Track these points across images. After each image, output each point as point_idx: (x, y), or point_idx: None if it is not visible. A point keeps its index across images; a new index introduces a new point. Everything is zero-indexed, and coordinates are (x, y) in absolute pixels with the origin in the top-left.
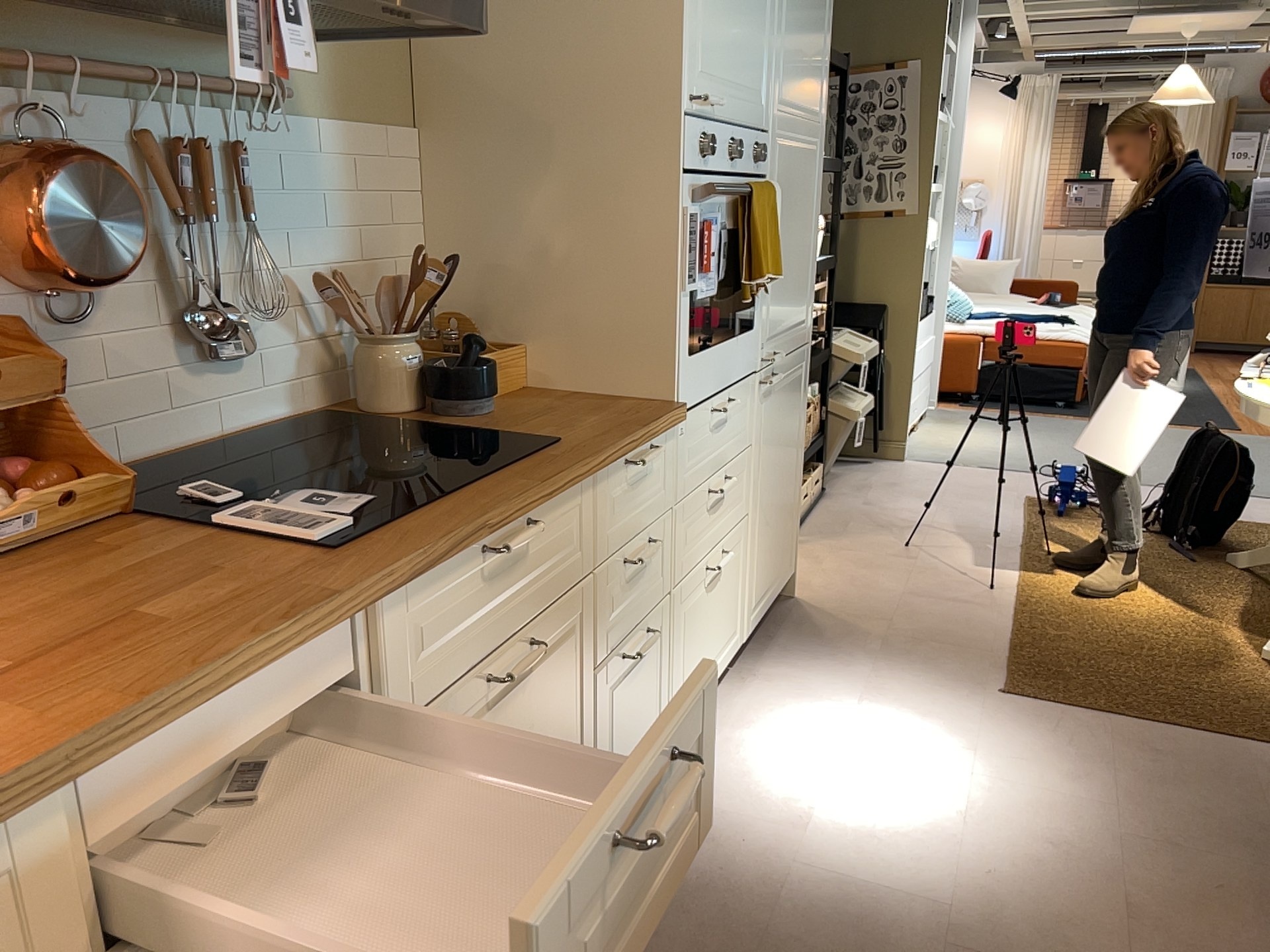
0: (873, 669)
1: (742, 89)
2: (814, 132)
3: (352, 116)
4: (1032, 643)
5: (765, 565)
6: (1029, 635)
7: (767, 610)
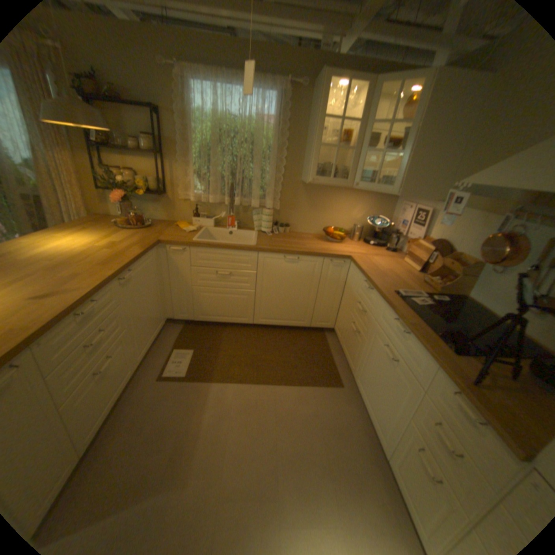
0: None
1: None
2: None
3: None
4: None
5: None
6: None
7: None
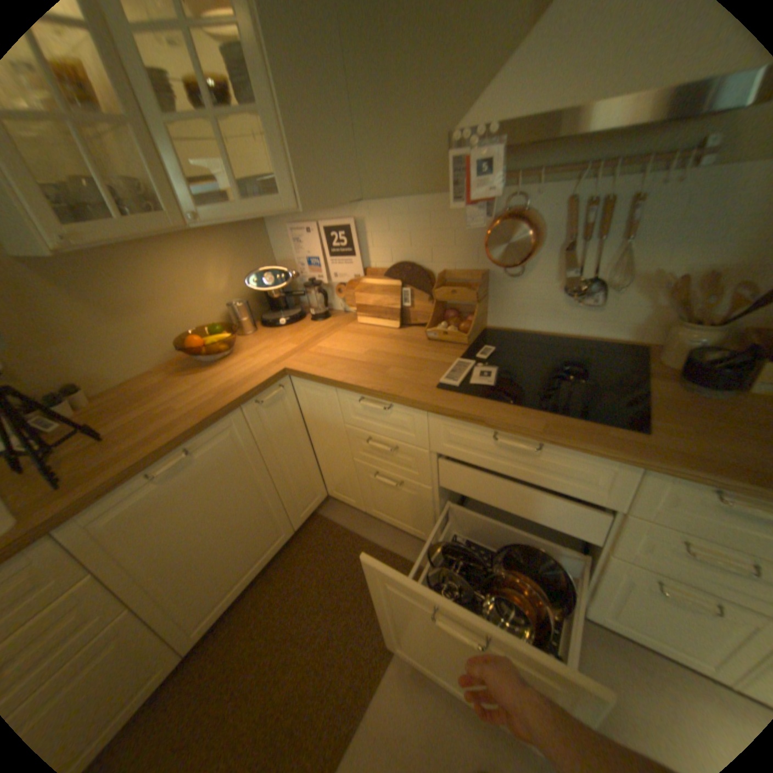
0: None
1: None
2: None
3: None
4: None
5: None
6: None
7: None
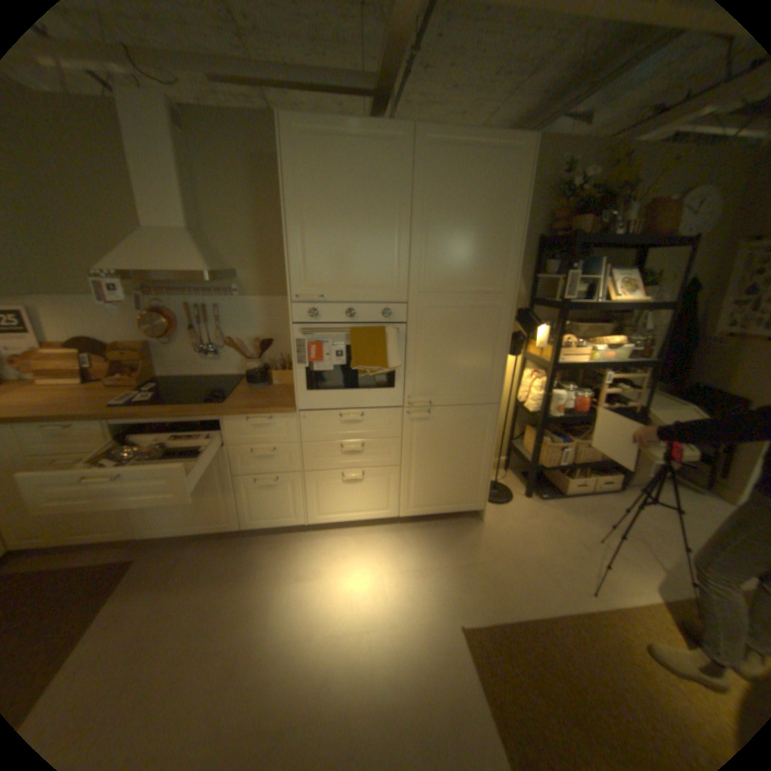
0: (439, 569)
1: (361, 287)
2: (488, 298)
3: (267, 294)
4: (541, 635)
5: (425, 493)
6: (548, 631)
7: (435, 514)
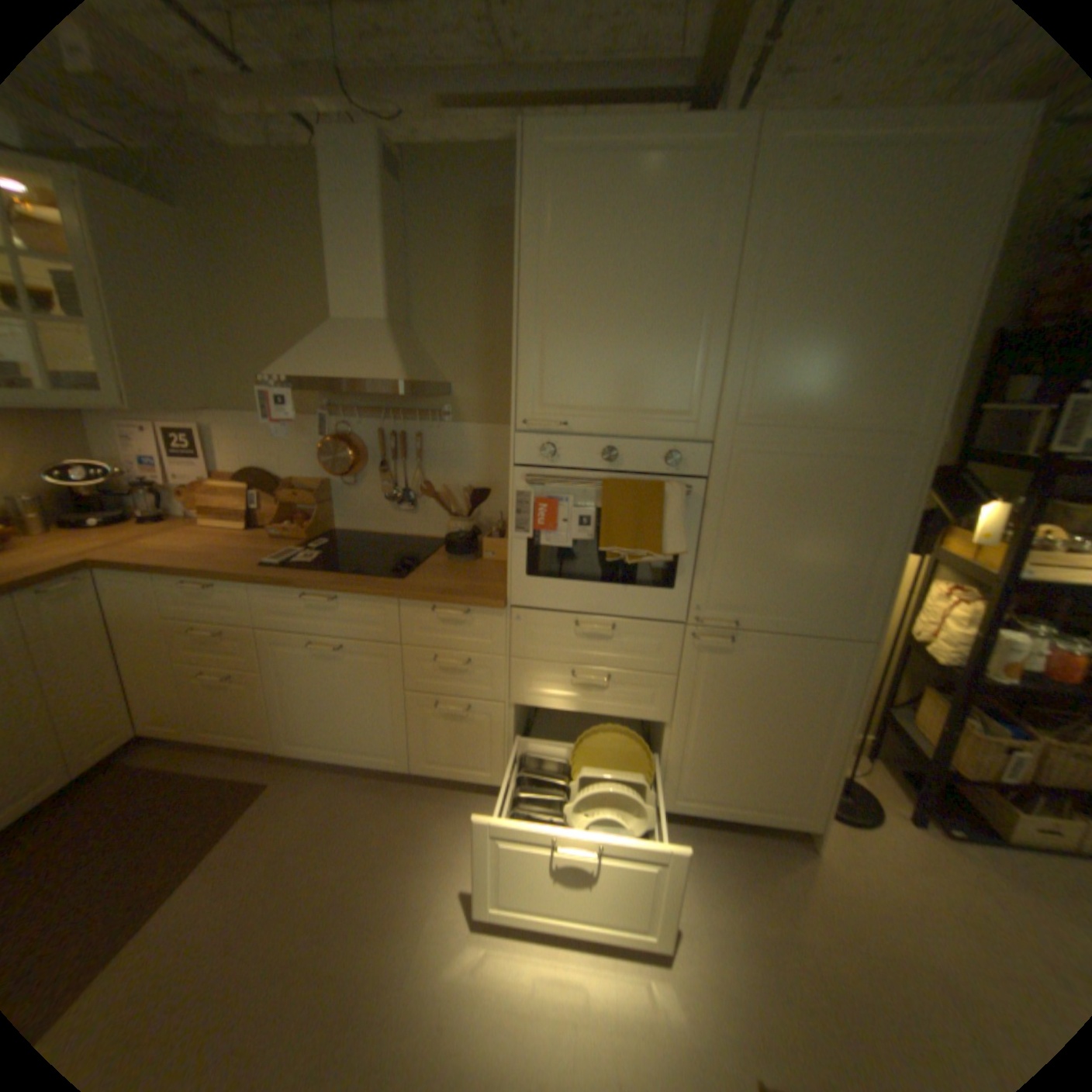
0: (724, 934)
1: (633, 410)
2: (879, 440)
3: (492, 421)
4: None
5: (712, 781)
6: None
7: (726, 821)
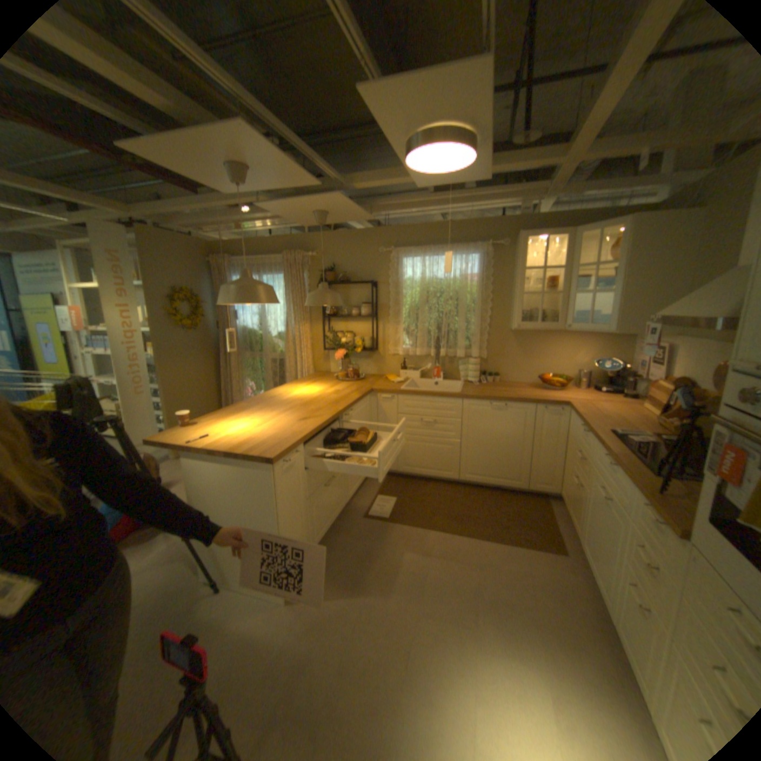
0: None
1: None
2: None
3: None
4: None
5: None
6: None
7: None
